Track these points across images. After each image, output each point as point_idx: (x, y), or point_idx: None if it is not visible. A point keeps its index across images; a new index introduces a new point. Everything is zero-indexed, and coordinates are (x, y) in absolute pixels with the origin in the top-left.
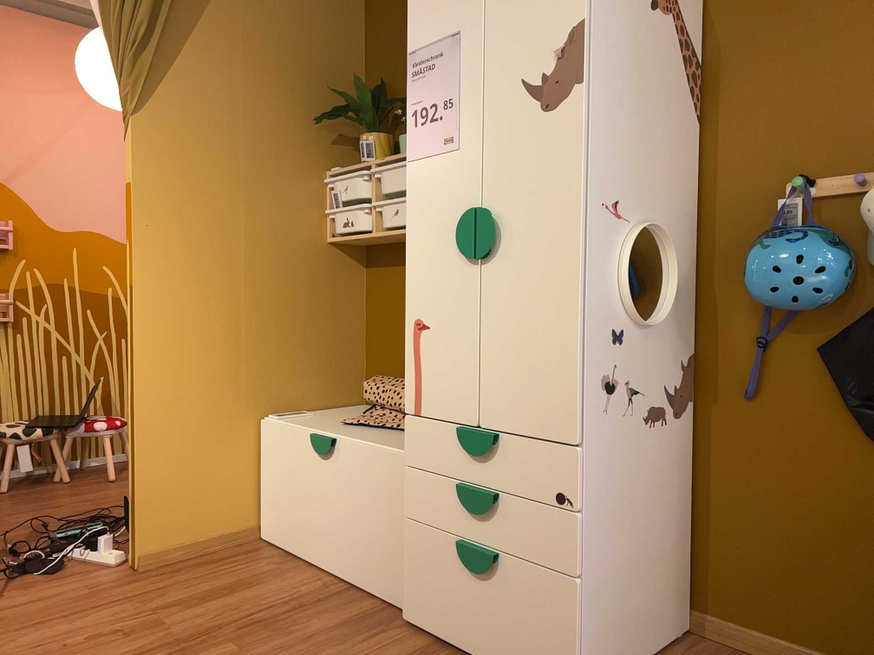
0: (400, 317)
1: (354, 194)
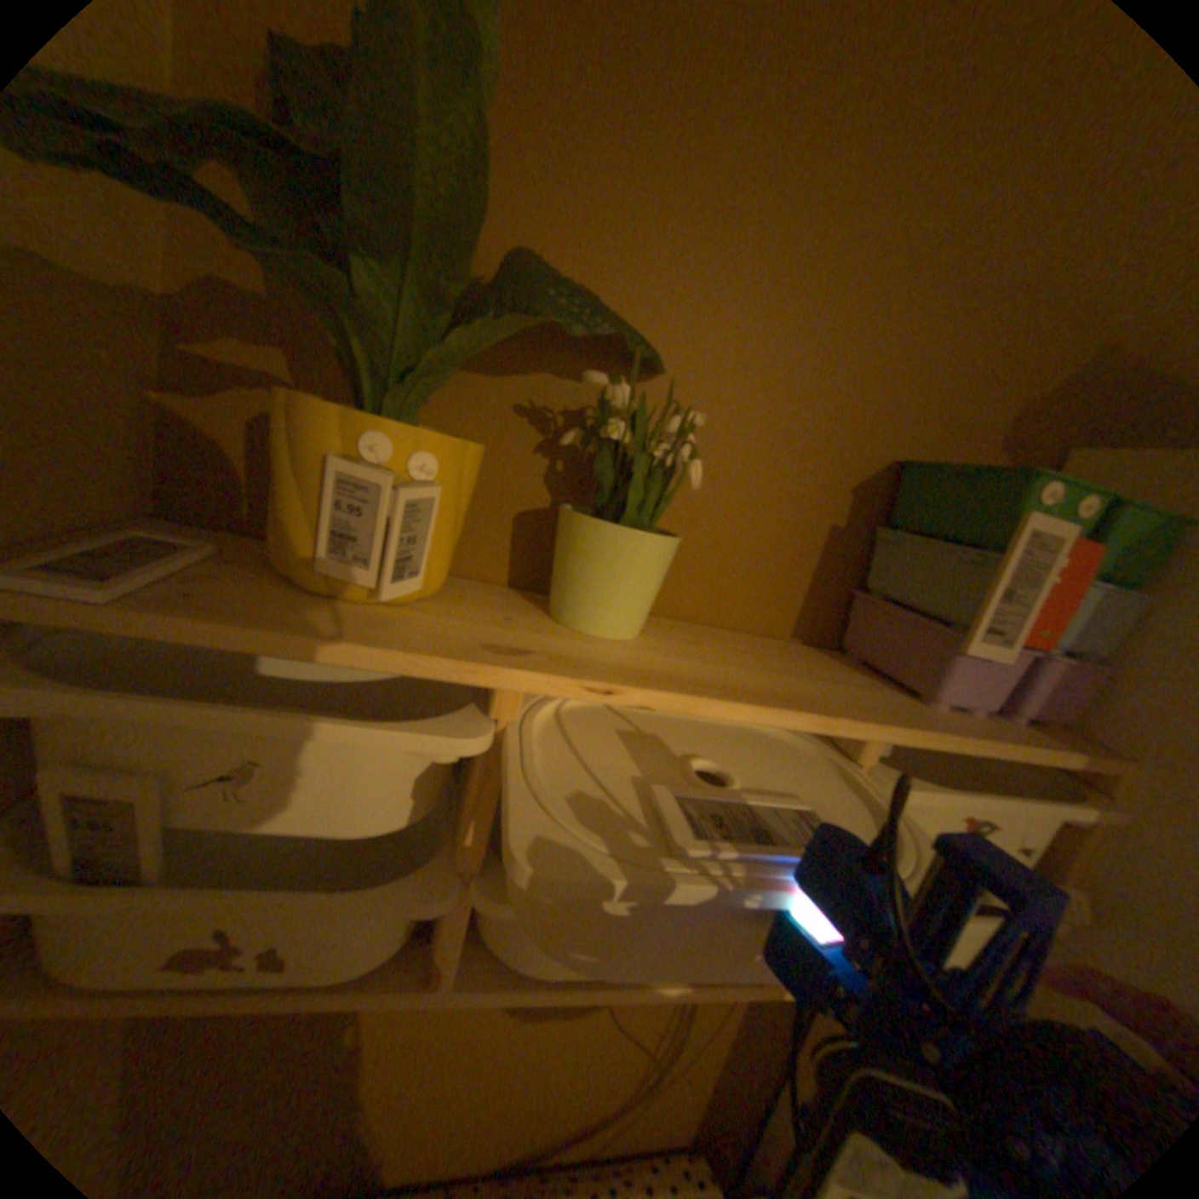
0: (364, 1035)
1: (319, 797)
